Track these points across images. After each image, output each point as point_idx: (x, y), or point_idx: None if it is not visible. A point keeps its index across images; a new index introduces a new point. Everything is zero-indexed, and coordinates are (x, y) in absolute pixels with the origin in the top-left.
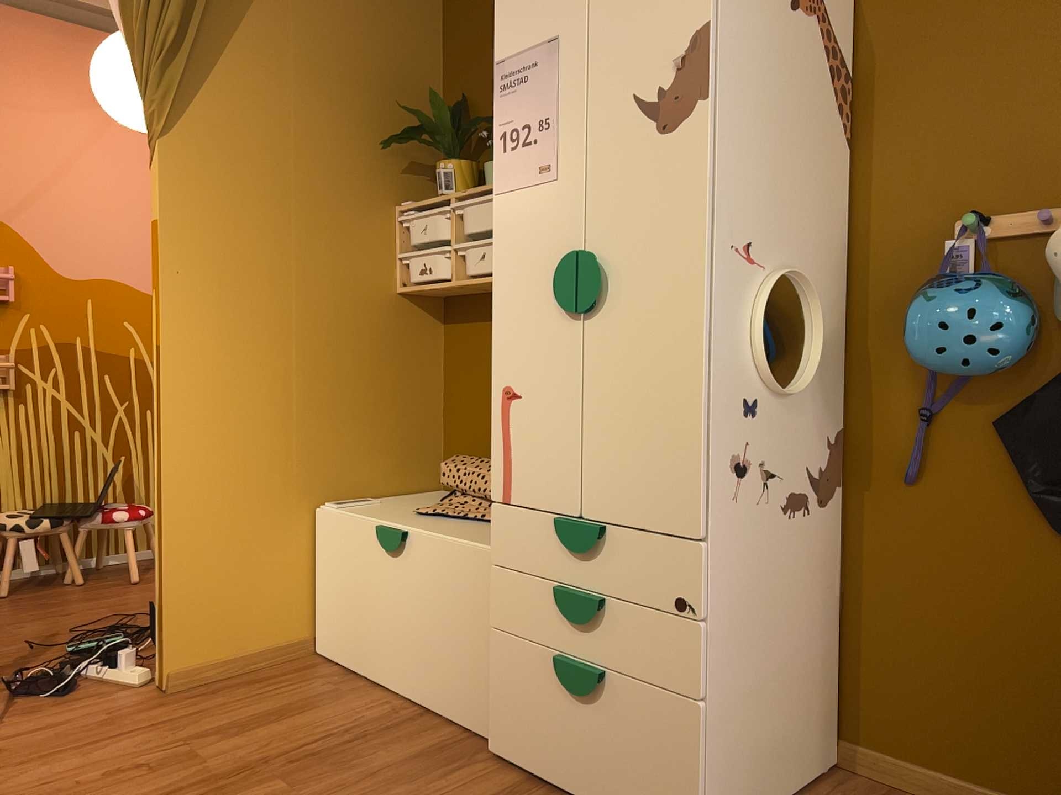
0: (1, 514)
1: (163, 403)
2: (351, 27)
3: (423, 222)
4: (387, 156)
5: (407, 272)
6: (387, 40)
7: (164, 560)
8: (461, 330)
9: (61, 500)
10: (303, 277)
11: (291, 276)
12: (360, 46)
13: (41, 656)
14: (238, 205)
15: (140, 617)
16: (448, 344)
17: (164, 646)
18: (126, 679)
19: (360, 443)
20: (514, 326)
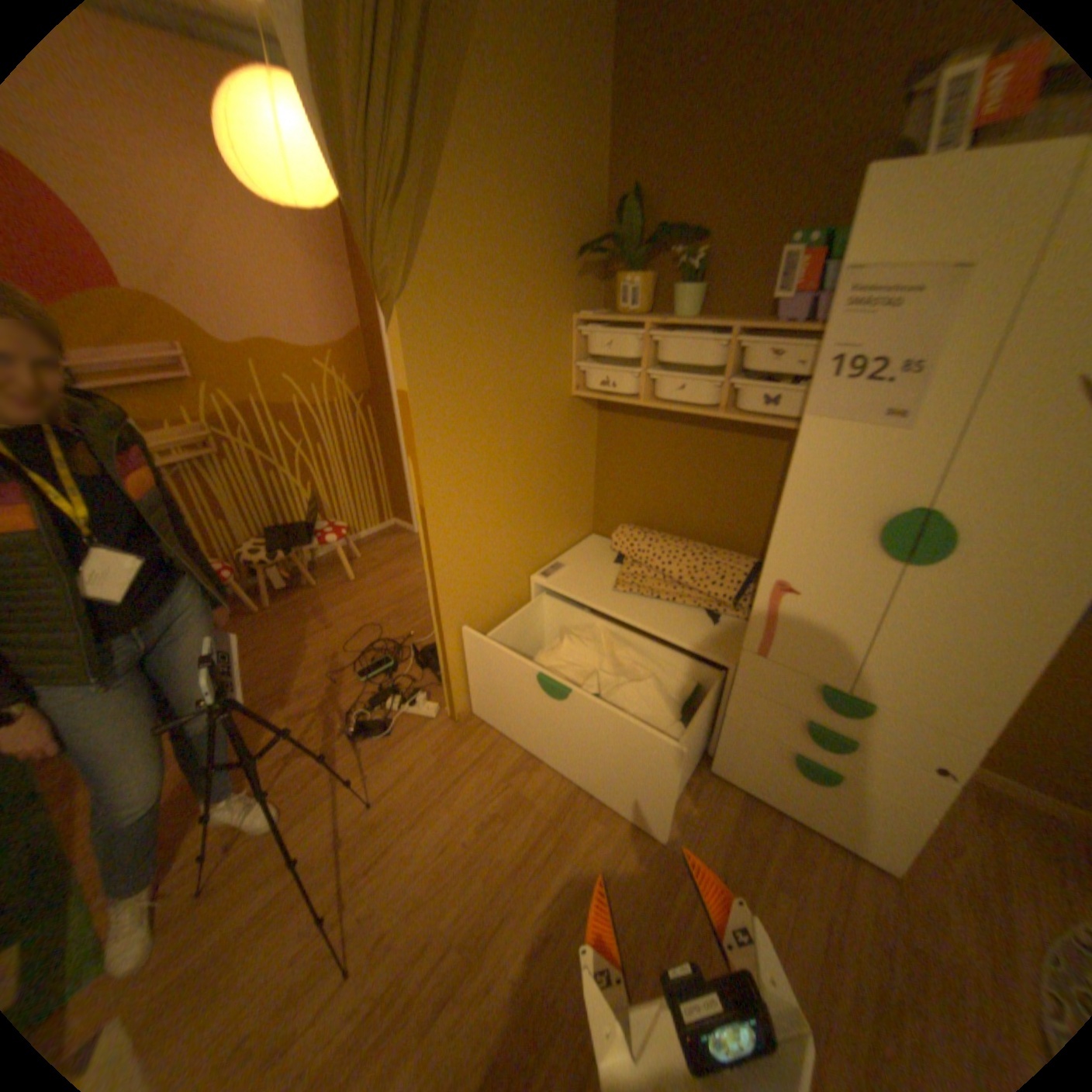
0: (241, 552)
1: (431, 552)
2: (539, 103)
3: (608, 339)
4: (566, 262)
5: (579, 377)
6: (567, 114)
7: (446, 653)
8: (617, 420)
9: (274, 525)
10: (513, 407)
11: (505, 409)
12: (547, 128)
13: (343, 687)
14: (463, 354)
15: (384, 628)
16: (603, 429)
17: (453, 699)
18: (420, 708)
19: (549, 523)
20: (804, 541)
